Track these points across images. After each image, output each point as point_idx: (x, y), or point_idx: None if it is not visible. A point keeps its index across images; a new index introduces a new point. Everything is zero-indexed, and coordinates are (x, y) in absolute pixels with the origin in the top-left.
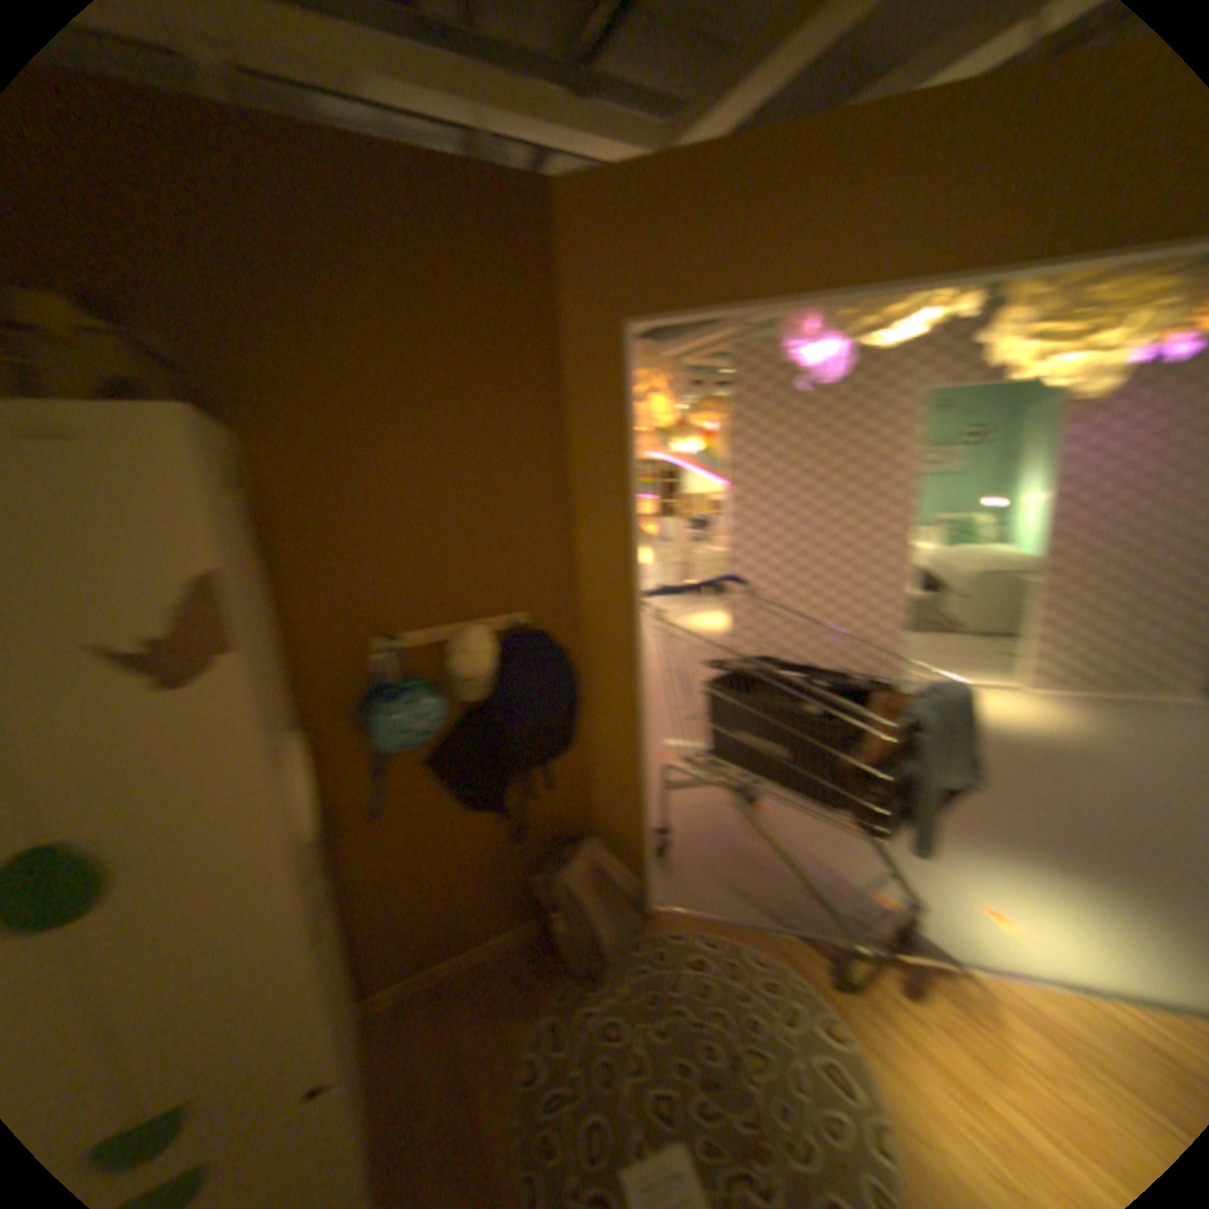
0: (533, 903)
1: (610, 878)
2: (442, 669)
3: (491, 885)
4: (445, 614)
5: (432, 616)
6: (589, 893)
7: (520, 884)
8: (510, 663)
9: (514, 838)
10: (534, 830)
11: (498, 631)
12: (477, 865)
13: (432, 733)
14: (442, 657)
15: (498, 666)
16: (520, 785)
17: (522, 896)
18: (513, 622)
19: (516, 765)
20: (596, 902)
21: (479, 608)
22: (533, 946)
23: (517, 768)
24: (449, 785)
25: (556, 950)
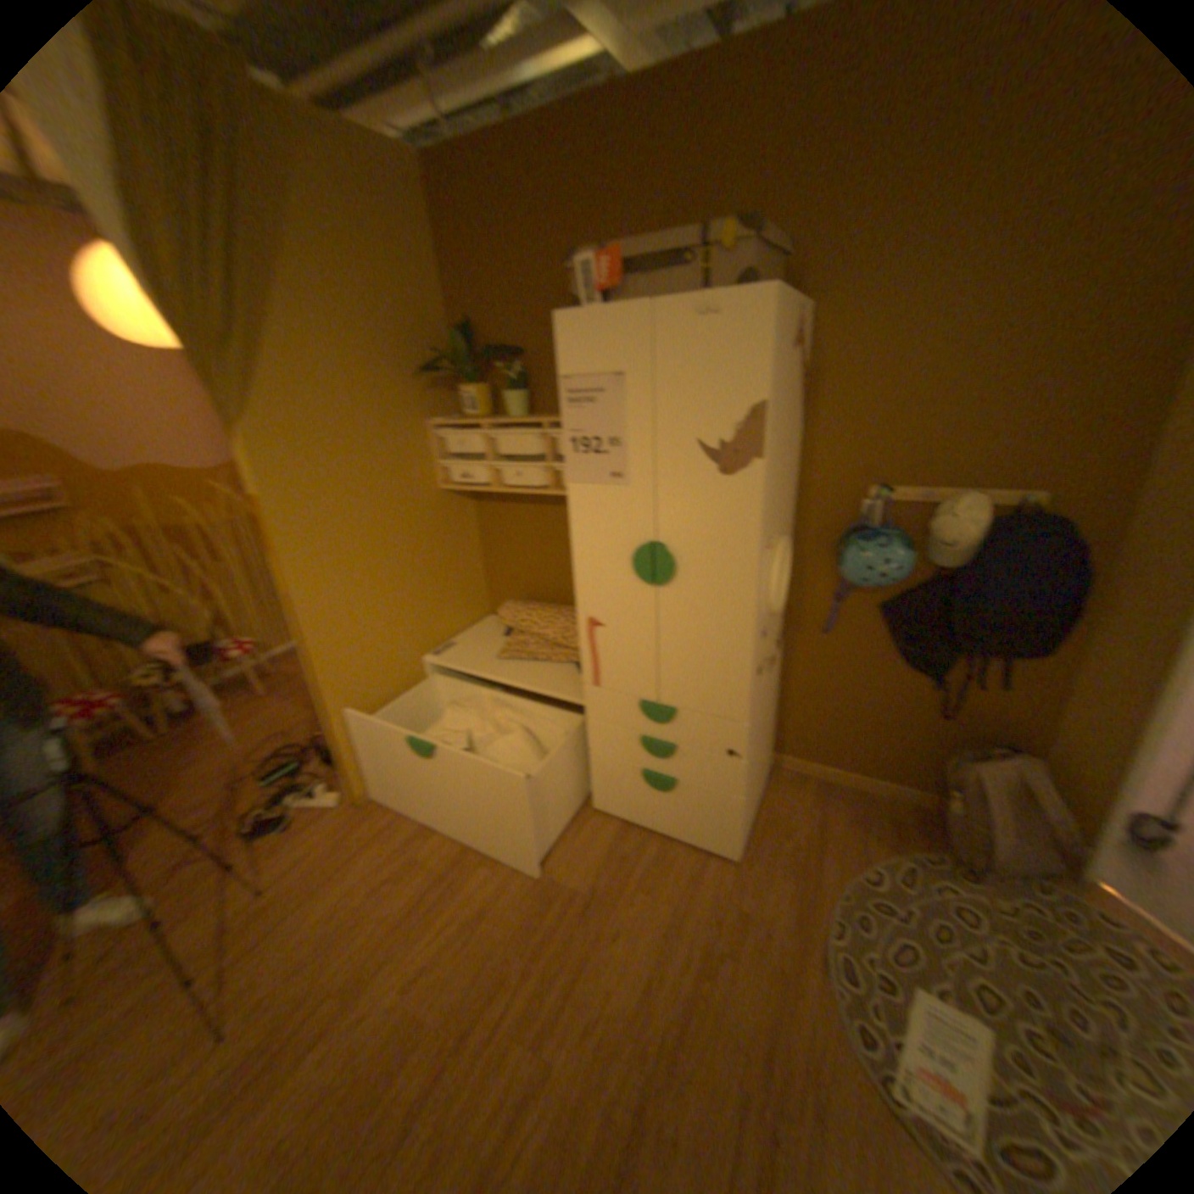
0: (947, 783)
1: (1049, 813)
2: (929, 528)
3: (910, 741)
4: (953, 478)
5: (939, 477)
6: (1008, 801)
7: (940, 759)
8: (1007, 540)
9: (949, 715)
10: (975, 720)
11: (1010, 507)
12: (903, 717)
13: (900, 583)
14: (933, 516)
15: (991, 541)
16: (975, 670)
17: (937, 770)
18: (1032, 500)
19: (978, 649)
20: (1013, 813)
21: (995, 478)
22: (931, 816)
23: (976, 650)
24: (900, 636)
25: (950, 827)
